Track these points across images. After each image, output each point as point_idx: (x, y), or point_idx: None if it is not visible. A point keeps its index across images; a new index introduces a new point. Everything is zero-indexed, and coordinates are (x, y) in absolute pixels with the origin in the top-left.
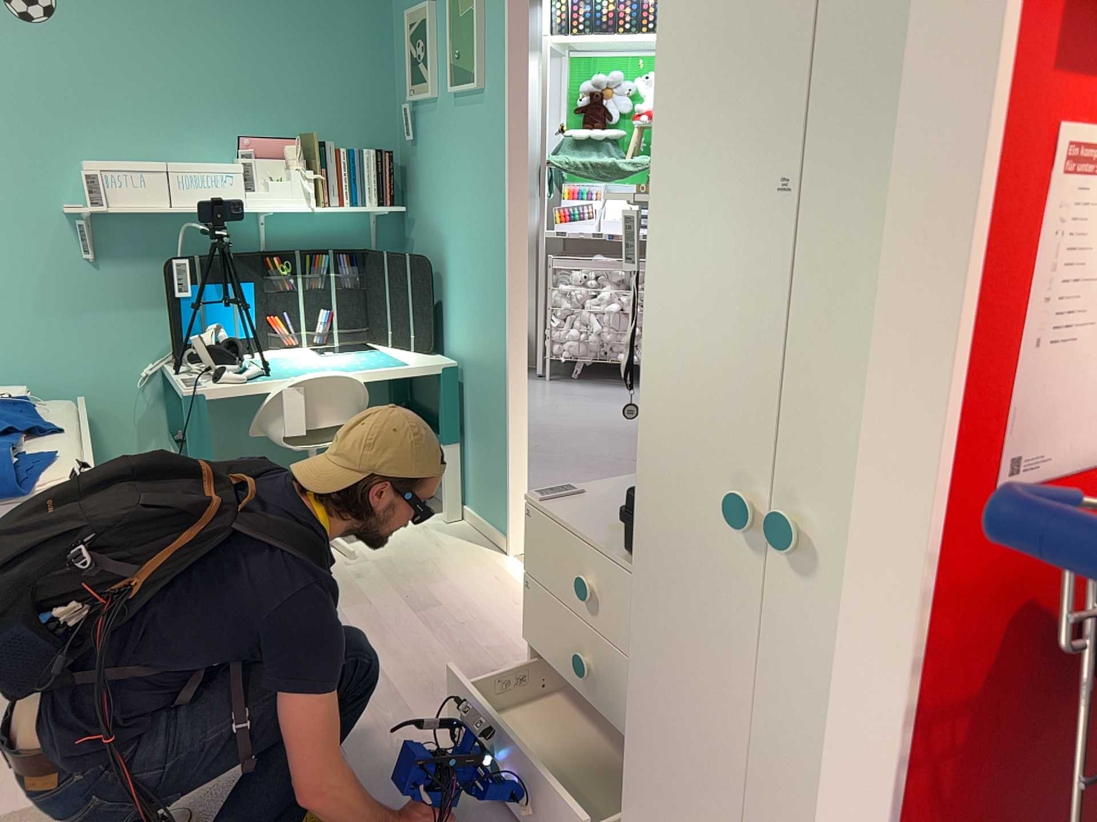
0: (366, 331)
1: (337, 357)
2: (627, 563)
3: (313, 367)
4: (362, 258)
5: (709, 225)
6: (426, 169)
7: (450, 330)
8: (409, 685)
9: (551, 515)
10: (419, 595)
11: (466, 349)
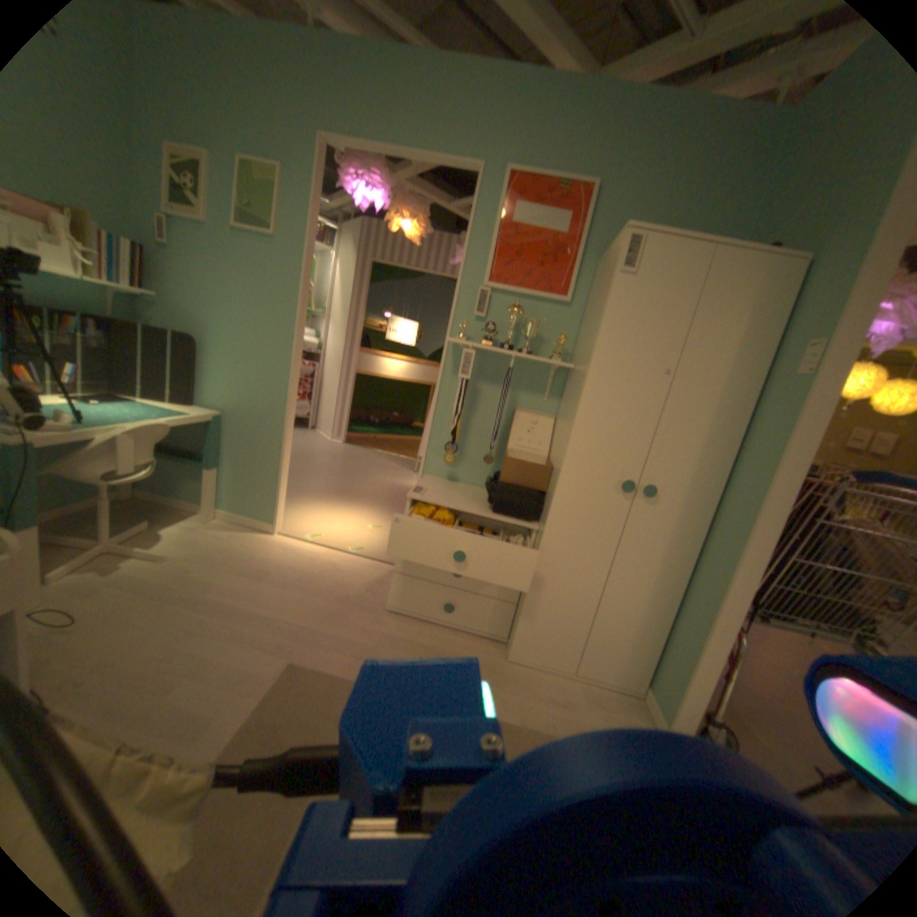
0: (107, 386)
1: (109, 409)
2: (497, 519)
3: (107, 417)
4: (107, 327)
5: (623, 384)
6: (179, 272)
7: (207, 392)
8: (313, 623)
9: (433, 503)
10: (247, 572)
11: (230, 406)
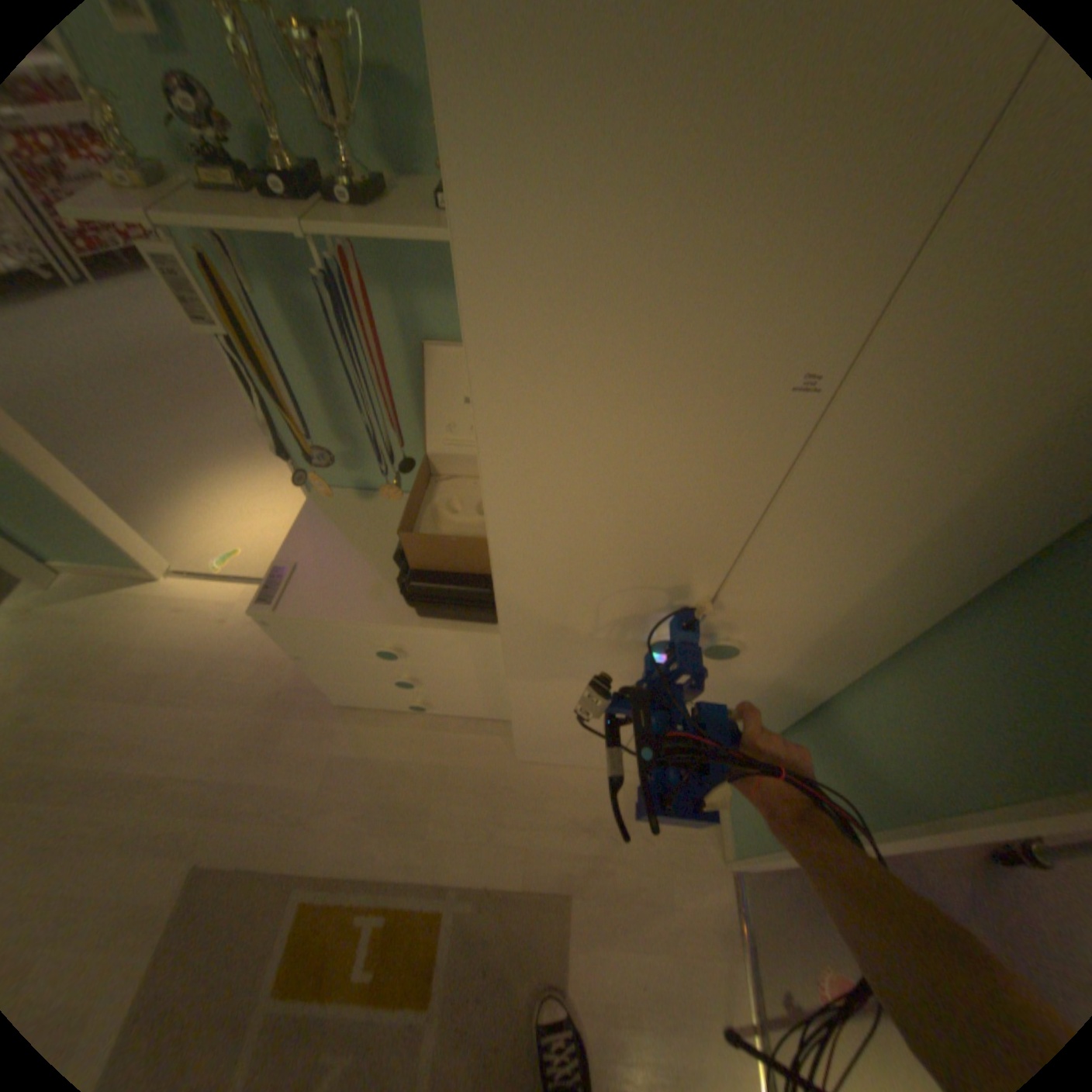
0: None
1: None
2: (432, 628)
3: None
4: None
5: (628, 438)
6: None
7: None
8: (226, 765)
9: (303, 618)
10: (121, 683)
11: None
